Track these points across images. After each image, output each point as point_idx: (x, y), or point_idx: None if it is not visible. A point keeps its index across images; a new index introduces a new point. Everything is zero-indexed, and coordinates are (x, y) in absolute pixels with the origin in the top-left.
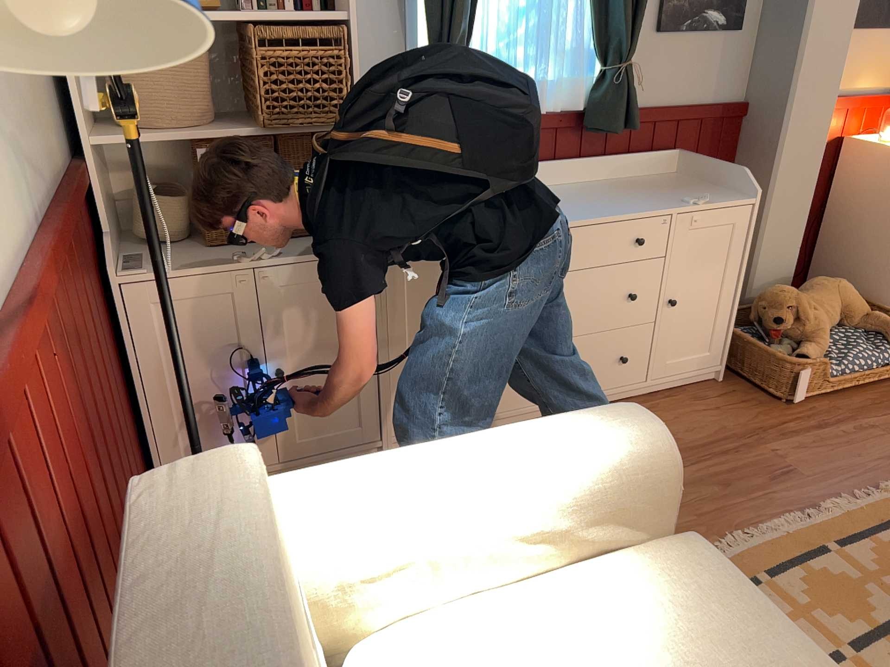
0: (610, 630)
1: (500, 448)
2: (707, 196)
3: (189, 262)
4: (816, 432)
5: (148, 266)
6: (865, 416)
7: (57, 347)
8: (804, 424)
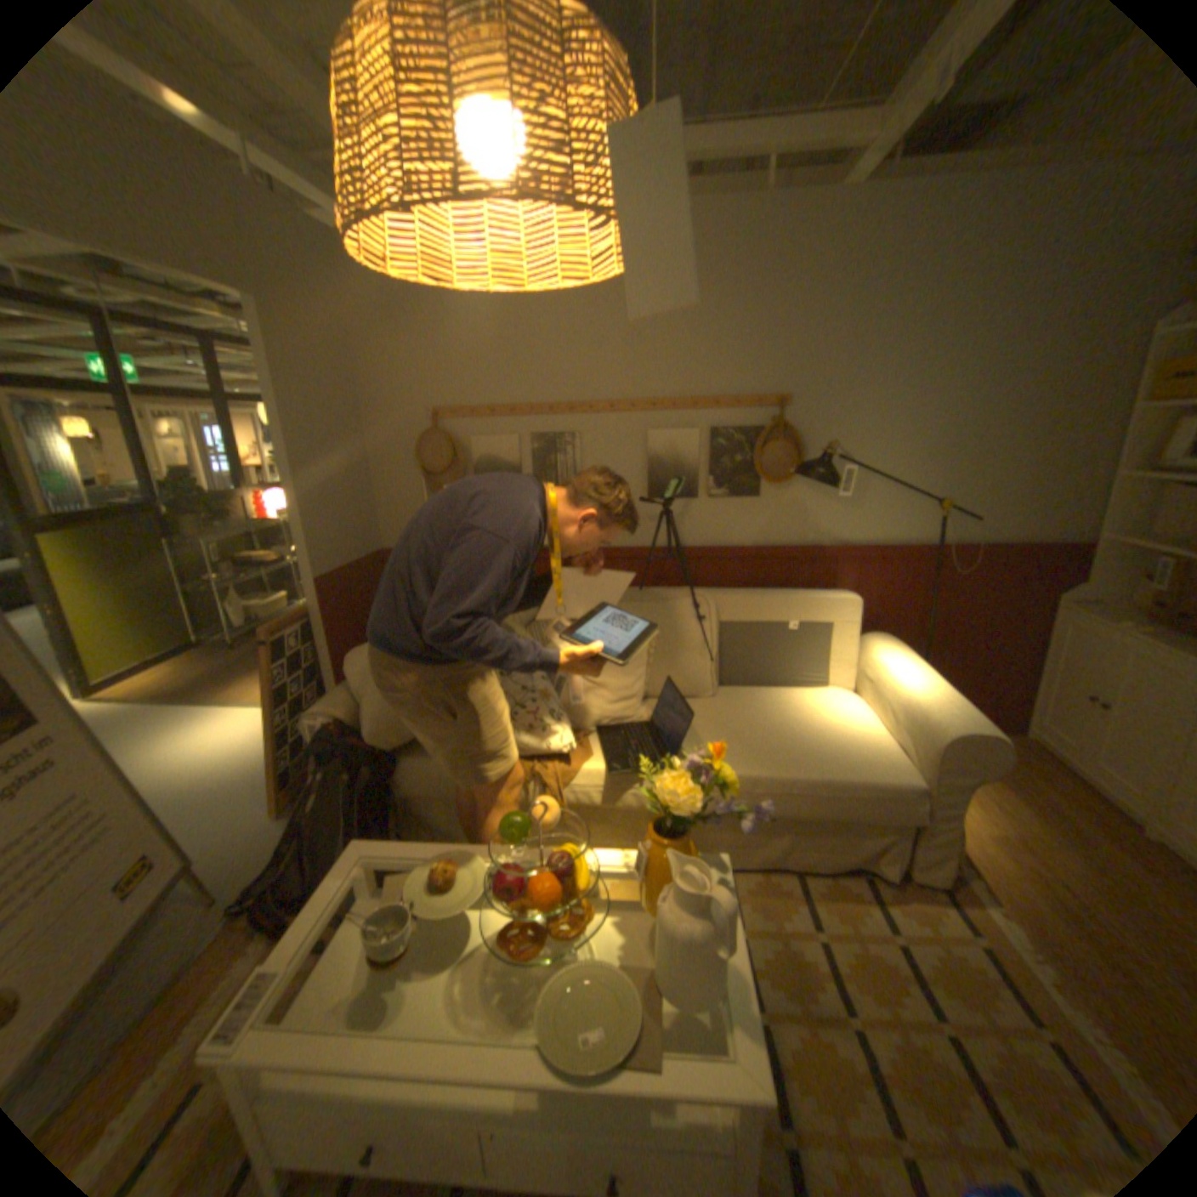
0: (853, 736)
1: (936, 688)
2: None
3: (1110, 616)
4: None
5: (1090, 607)
6: None
7: (928, 581)
8: None
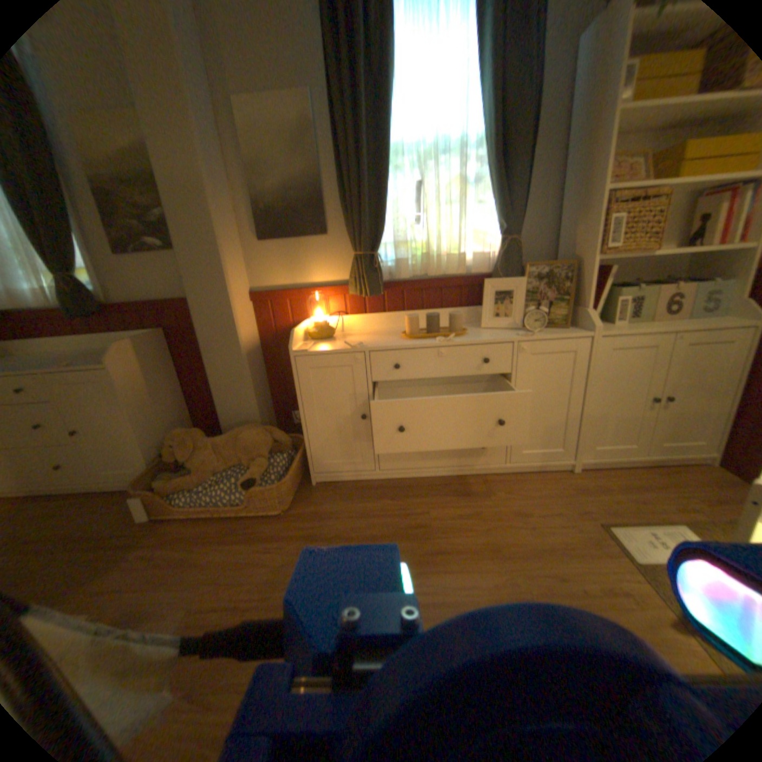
0: None
1: None
2: (70, 362)
3: None
4: (111, 552)
5: None
6: (167, 547)
7: None
8: (119, 543)
